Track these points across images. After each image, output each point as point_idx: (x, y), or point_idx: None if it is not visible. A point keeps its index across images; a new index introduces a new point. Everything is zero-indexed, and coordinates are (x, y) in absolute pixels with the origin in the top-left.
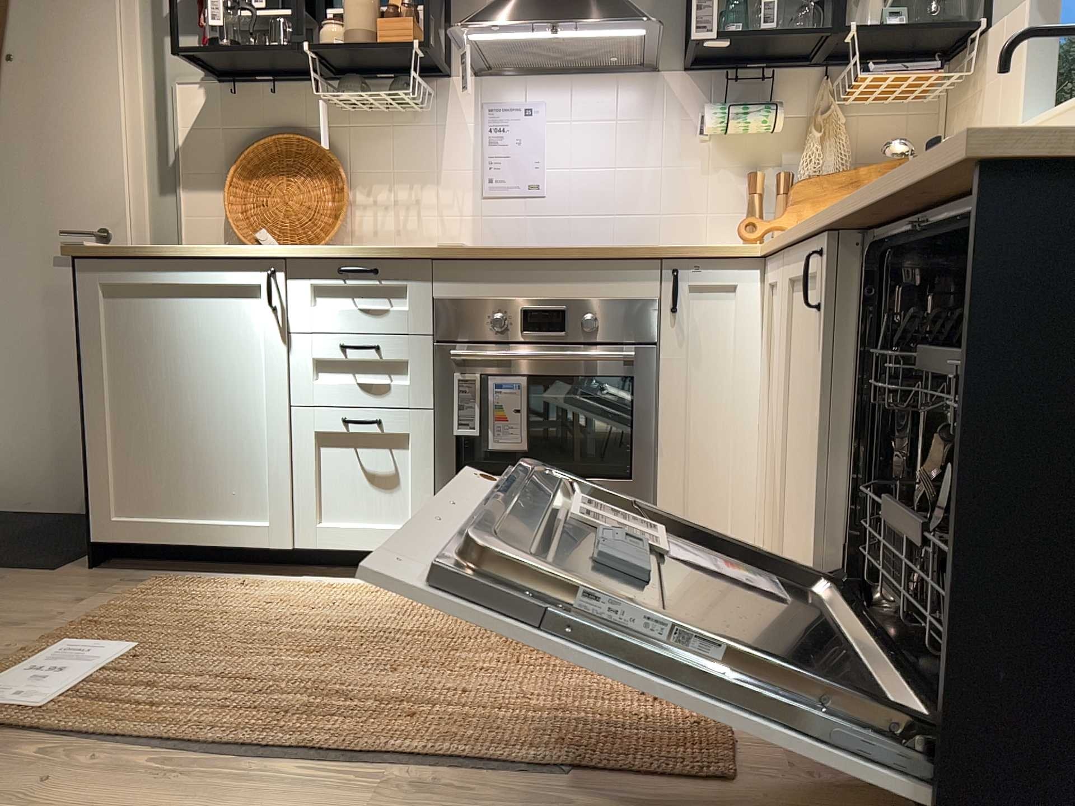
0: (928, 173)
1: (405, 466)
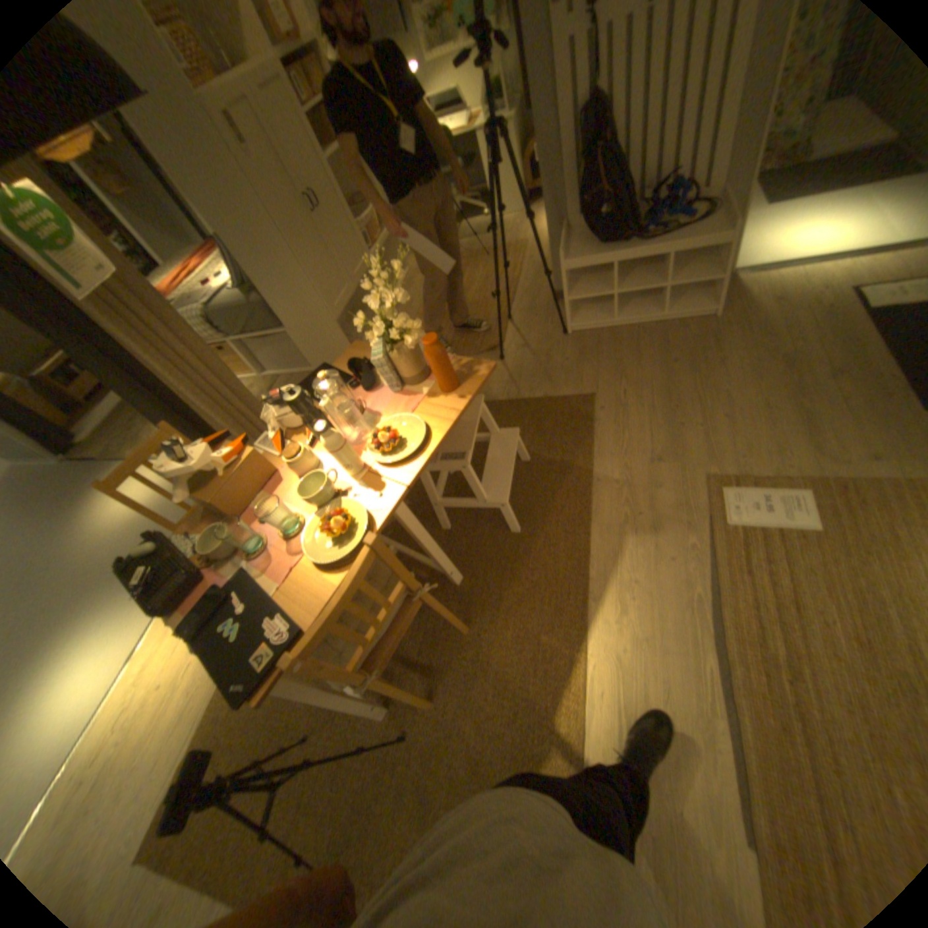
0: None
1: None
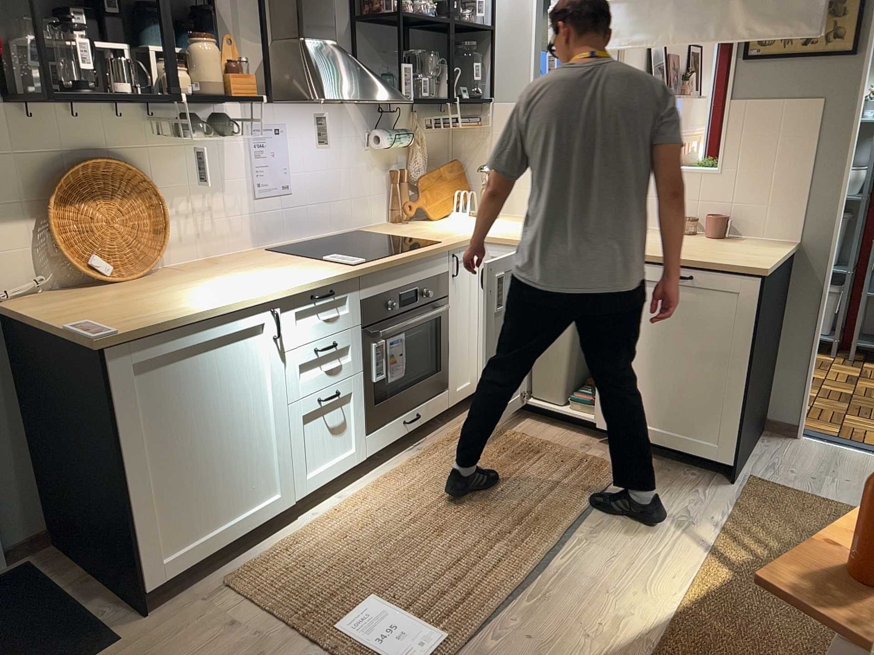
0: (718, 264)
1: (350, 413)
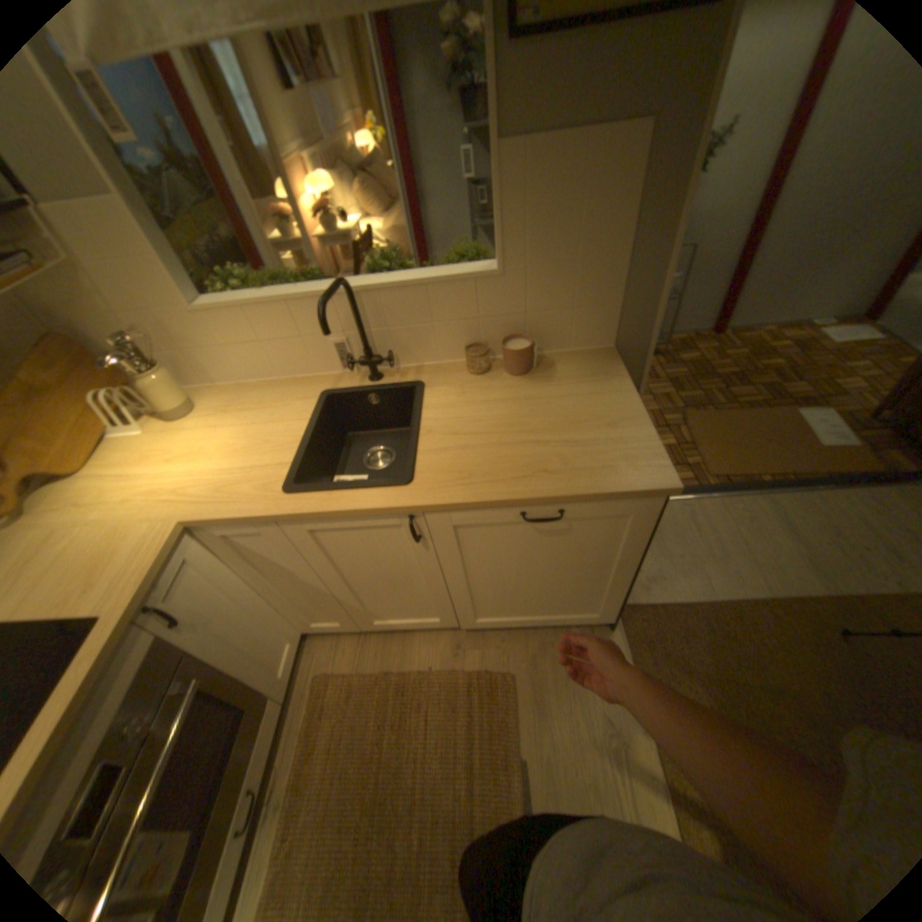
0: (601, 495)
1: None
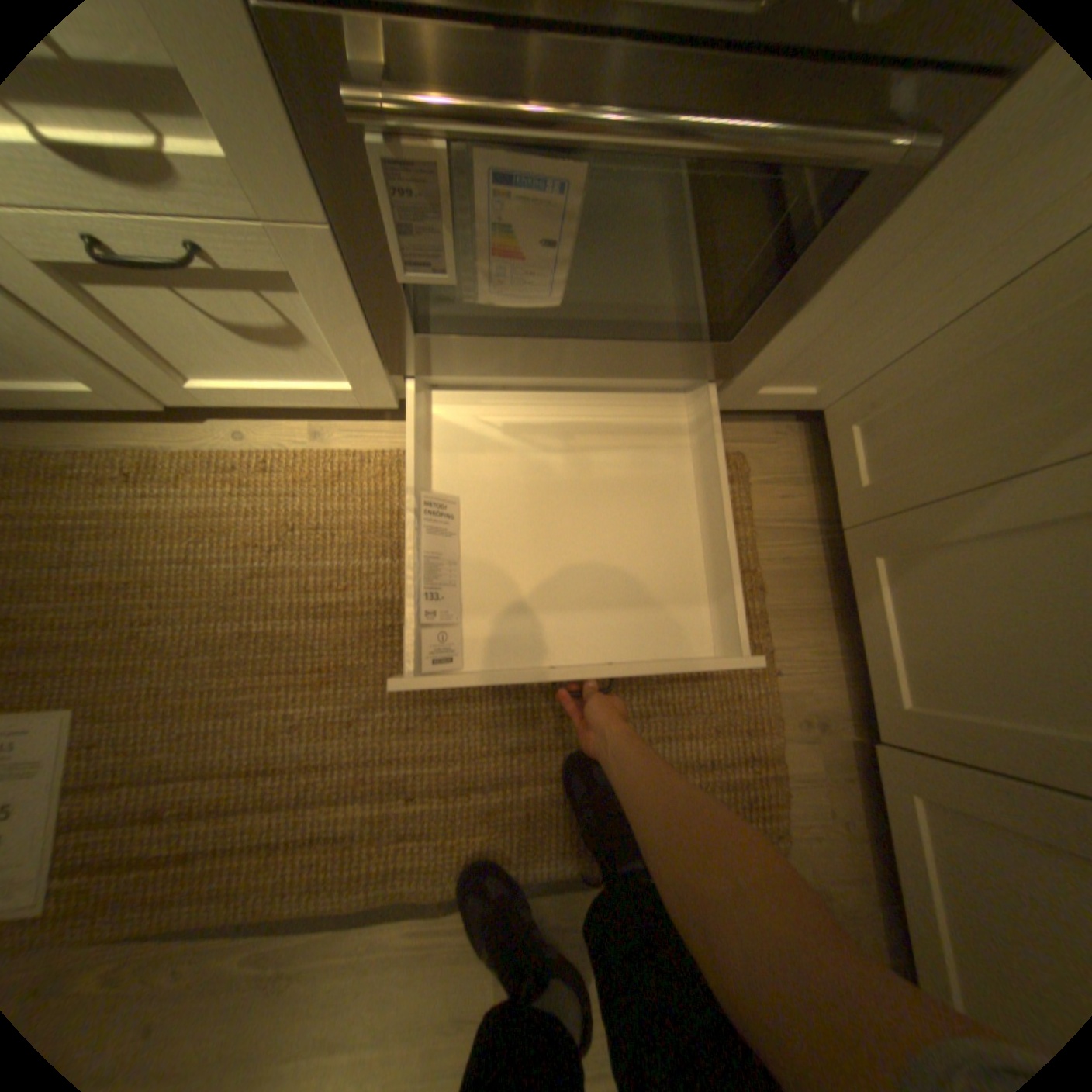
0: None
1: (301, 308)
